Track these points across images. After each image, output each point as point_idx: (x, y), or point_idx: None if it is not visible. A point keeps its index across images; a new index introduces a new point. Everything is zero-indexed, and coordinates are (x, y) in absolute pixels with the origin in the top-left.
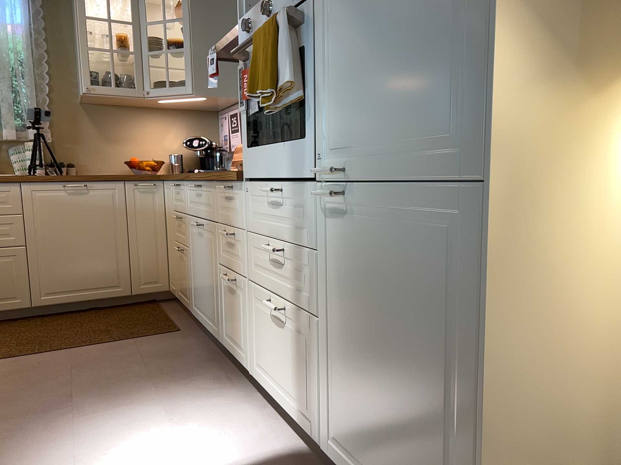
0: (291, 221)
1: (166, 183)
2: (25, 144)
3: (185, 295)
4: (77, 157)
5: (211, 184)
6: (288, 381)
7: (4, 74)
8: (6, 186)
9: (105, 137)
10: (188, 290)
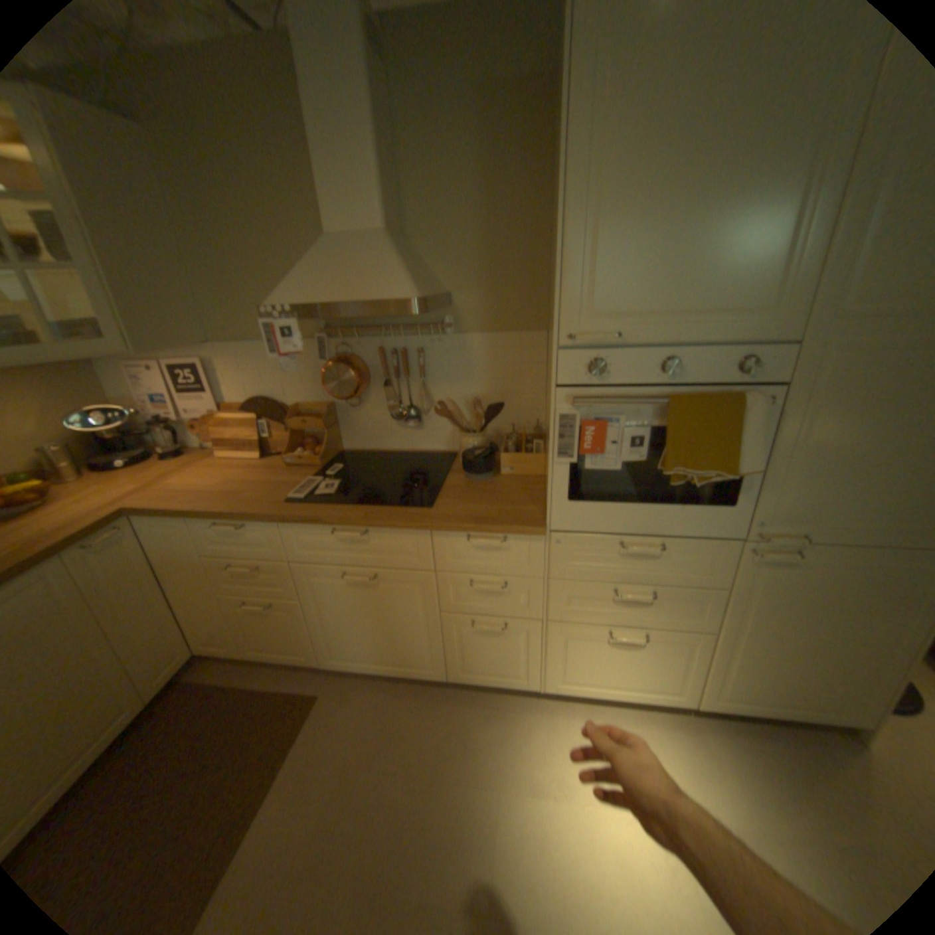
0: (672, 569)
1: (146, 521)
2: None
3: (281, 653)
4: None
5: (420, 532)
6: (638, 682)
7: None
8: None
9: None
10: (296, 647)
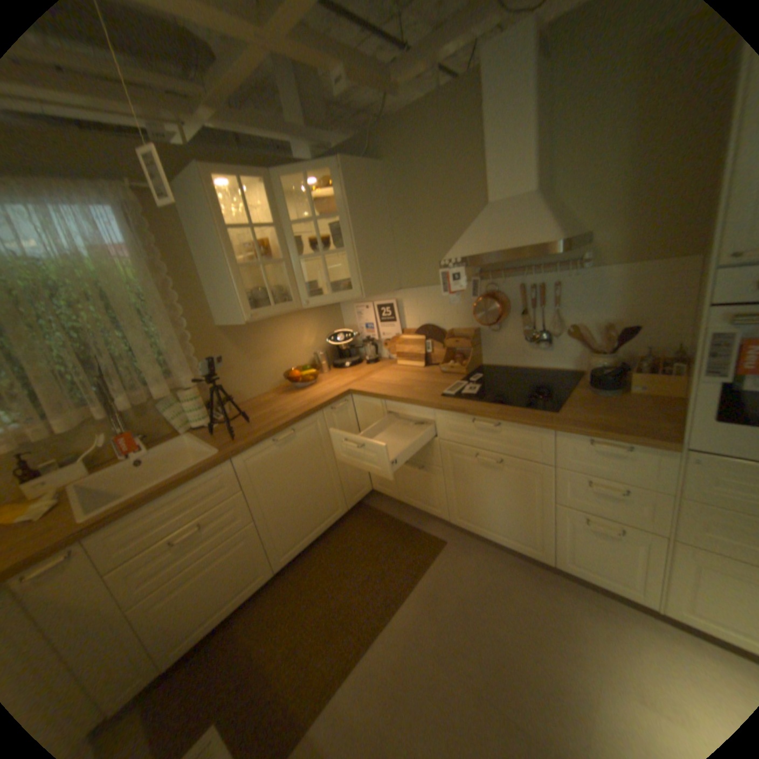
0: None
1: (359, 398)
2: (179, 396)
3: (425, 503)
4: (230, 387)
5: (545, 431)
6: None
7: (129, 321)
8: (217, 471)
9: (250, 357)
10: (436, 501)
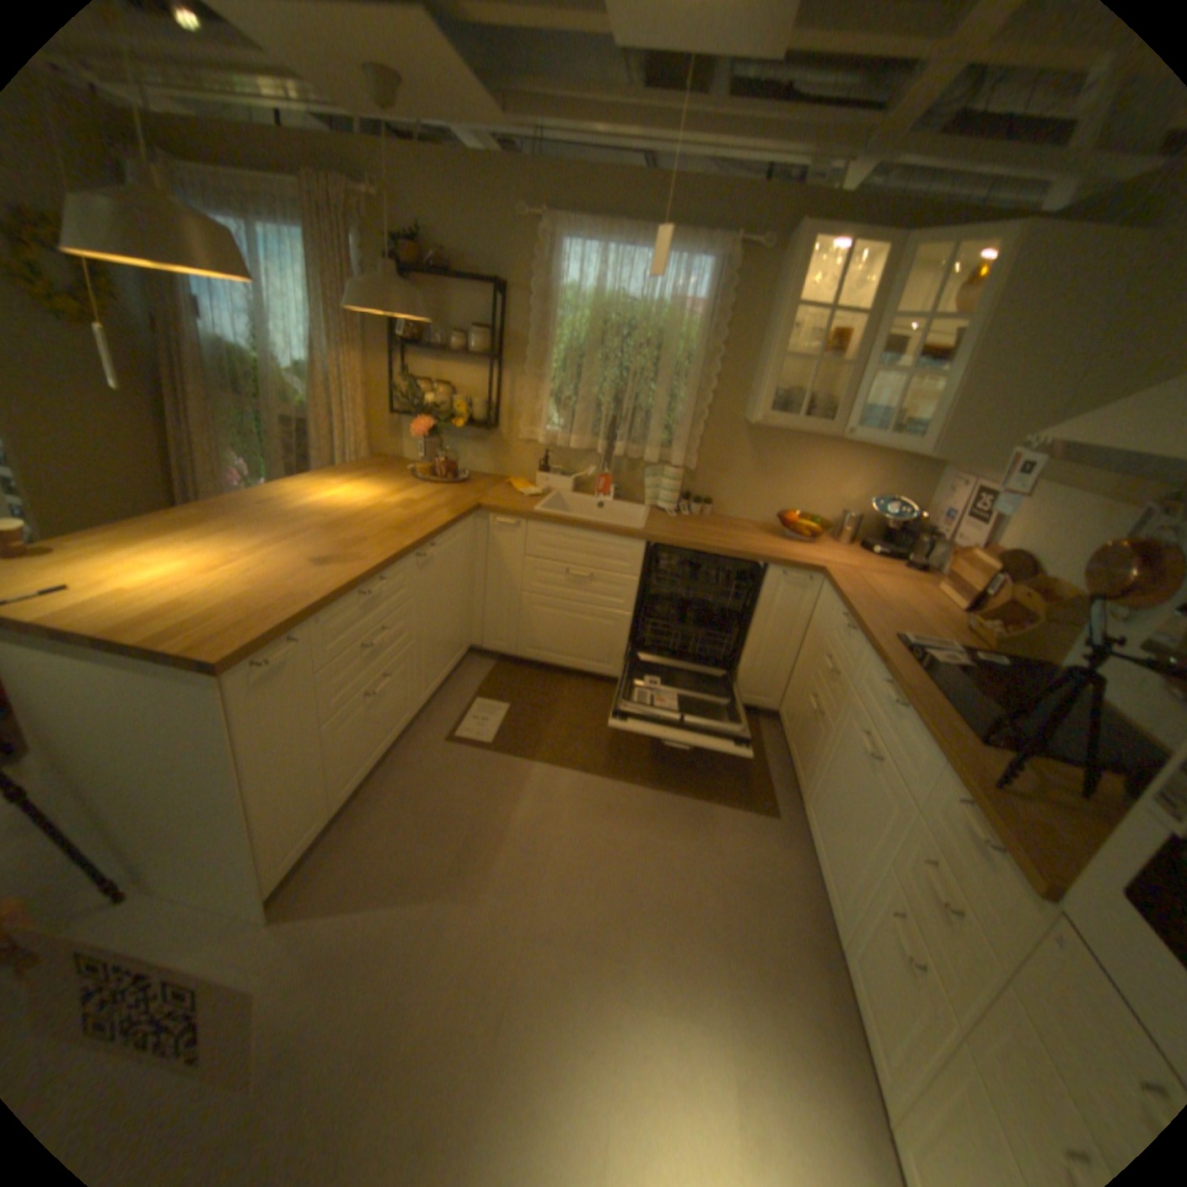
0: None
1: (828, 586)
2: (664, 469)
3: (801, 764)
4: (718, 491)
5: (938, 751)
6: None
7: (665, 377)
8: (630, 543)
9: (762, 471)
10: (808, 769)
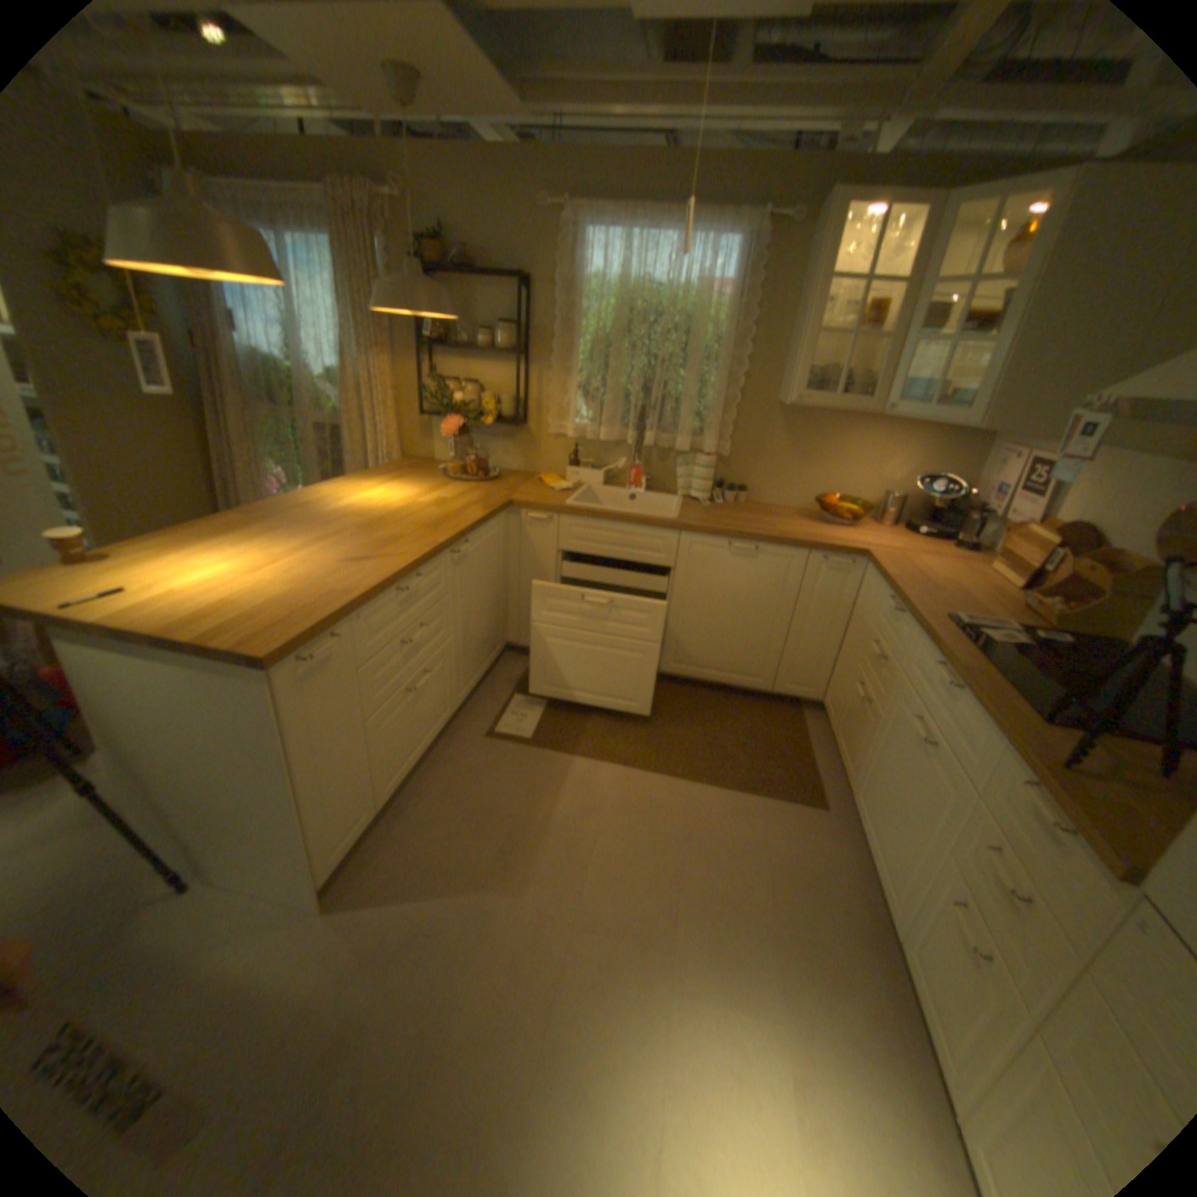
0: None
1: (872, 569)
2: (696, 457)
3: (849, 754)
4: (753, 477)
5: (998, 732)
6: None
7: (693, 362)
8: (663, 533)
9: (797, 454)
10: (857, 759)
